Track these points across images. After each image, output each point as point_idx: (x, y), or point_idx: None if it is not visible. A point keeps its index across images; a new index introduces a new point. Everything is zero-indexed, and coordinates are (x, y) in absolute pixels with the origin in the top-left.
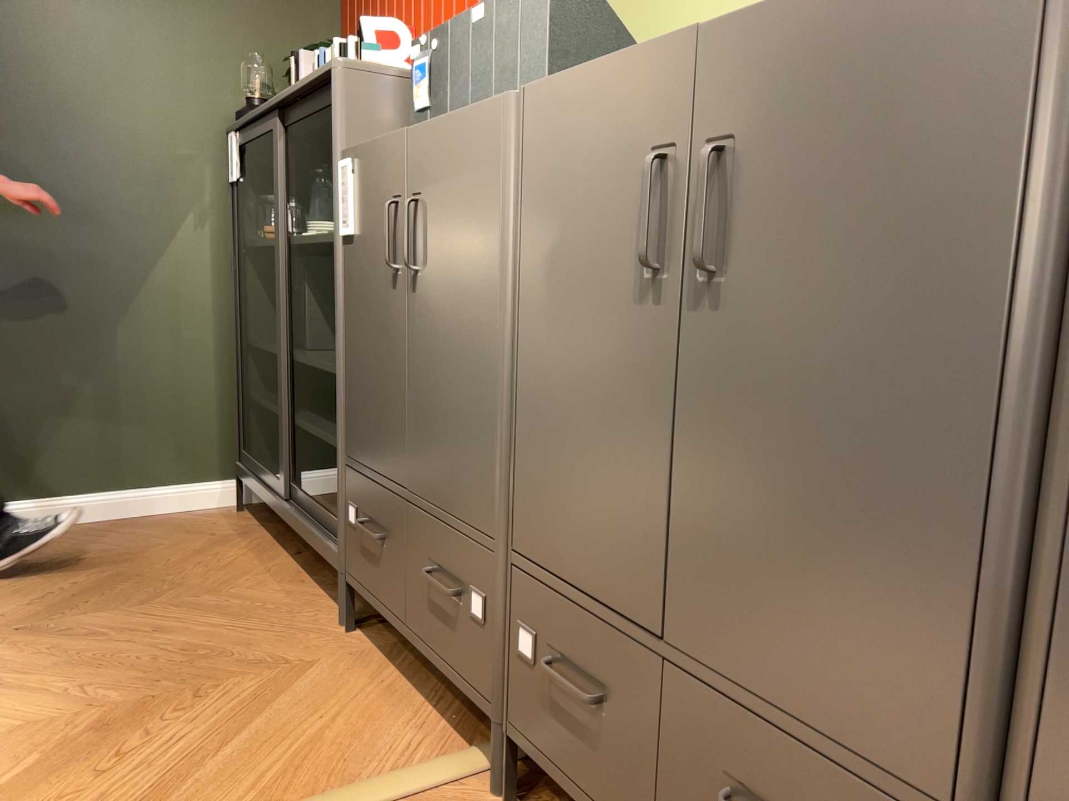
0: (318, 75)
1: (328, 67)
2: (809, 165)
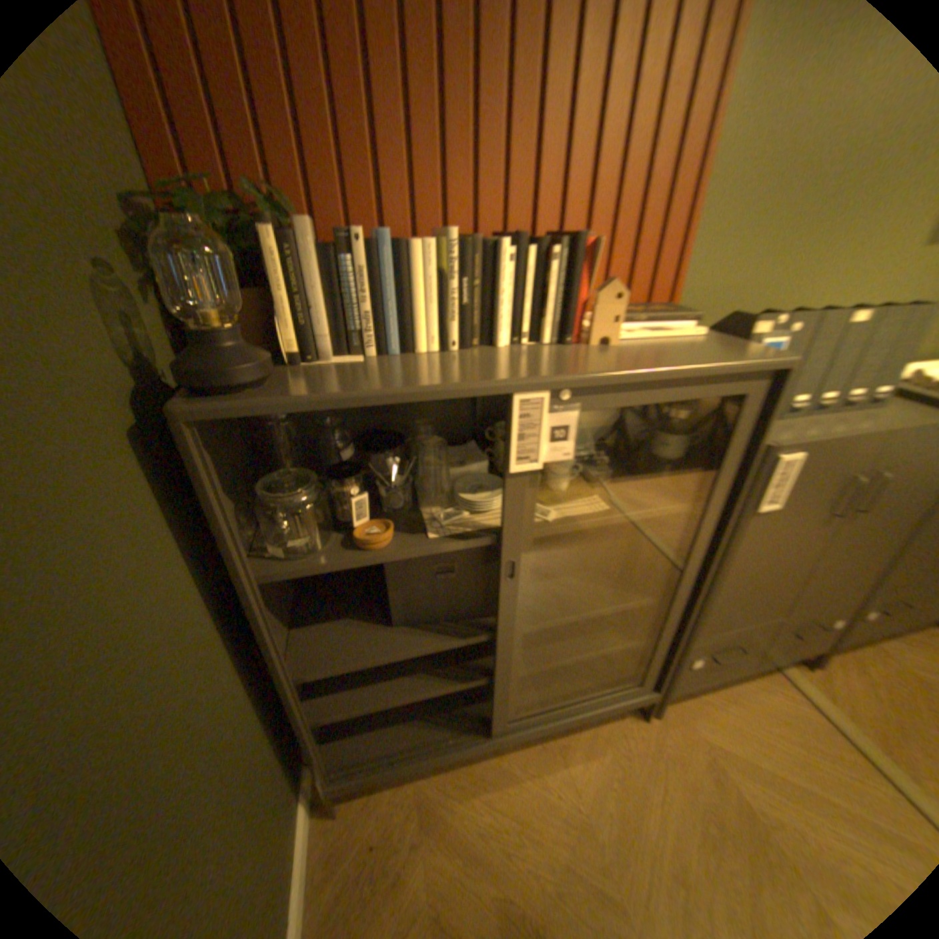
0: (747, 362)
1: (782, 360)
2: None
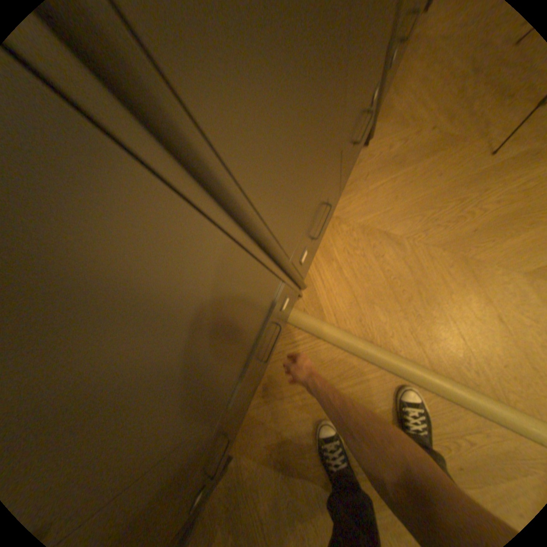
0: None
1: None
2: None
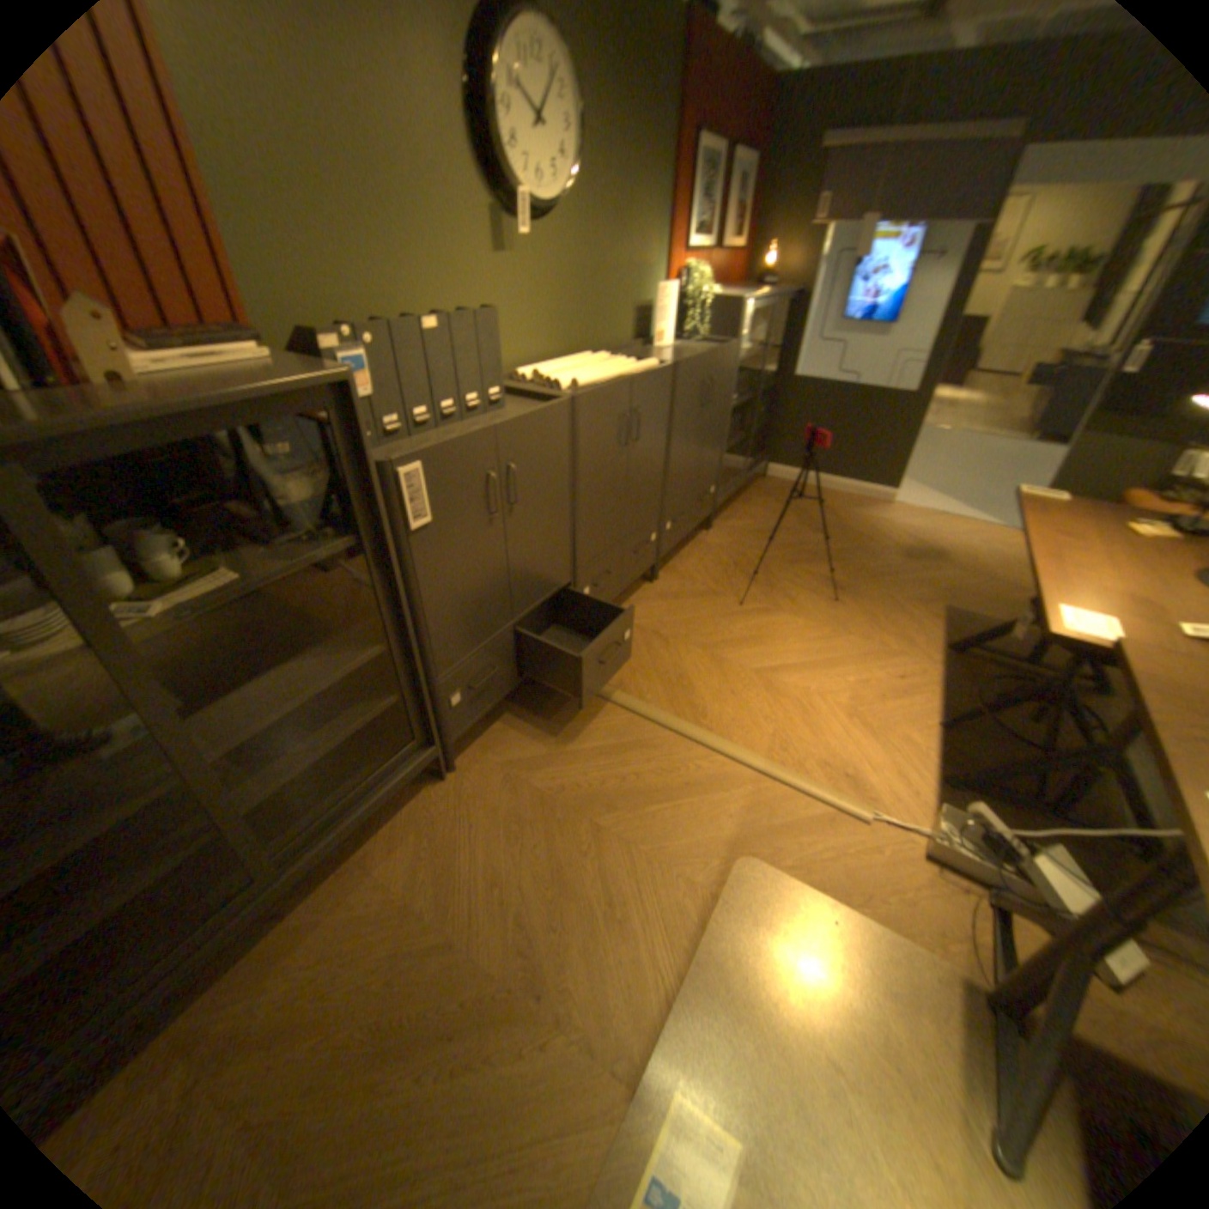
0: (290, 380)
1: (331, 373)
2: (650, 411)
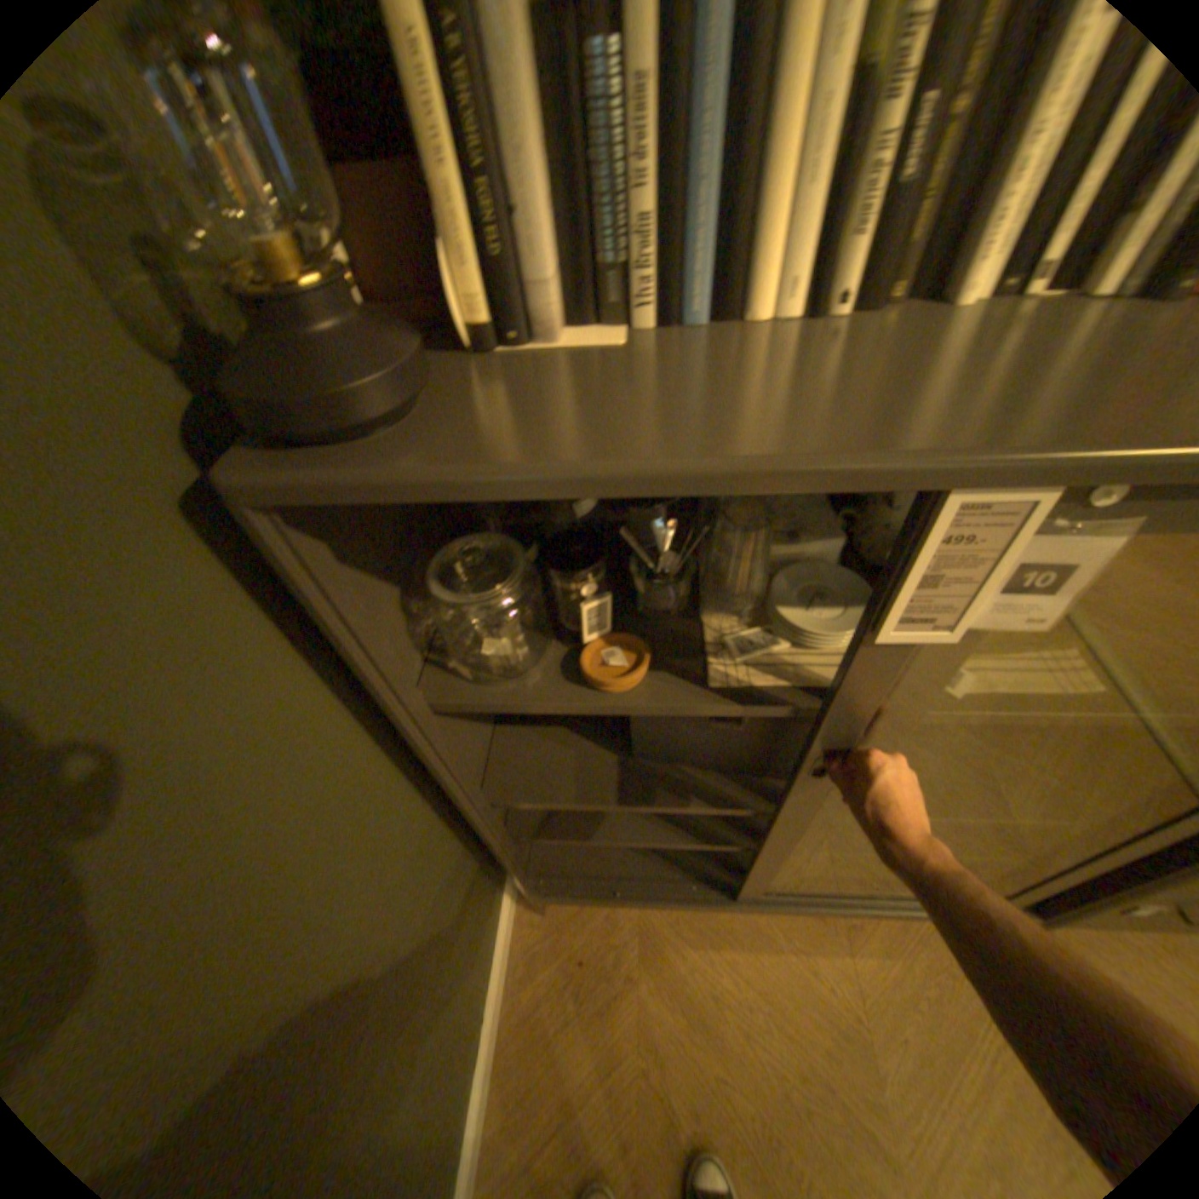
0: None
1: None
2: None
